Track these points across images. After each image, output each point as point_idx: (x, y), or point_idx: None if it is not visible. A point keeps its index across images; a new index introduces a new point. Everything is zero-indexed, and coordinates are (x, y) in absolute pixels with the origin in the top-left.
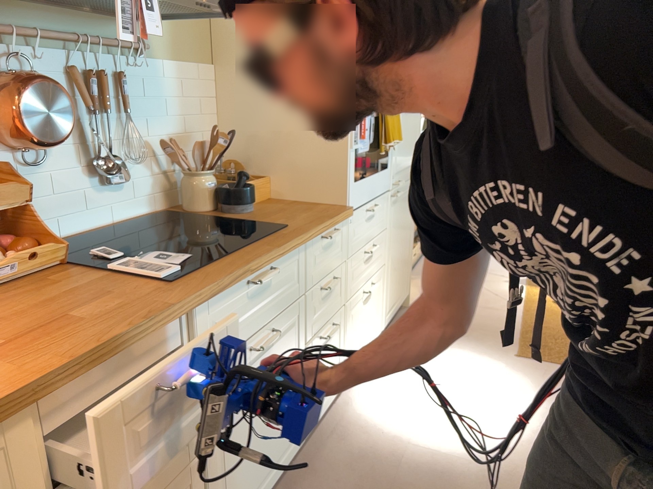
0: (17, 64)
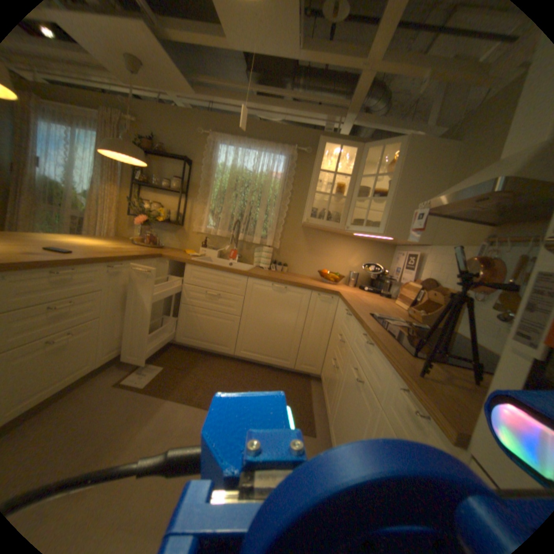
0: (495, 255)
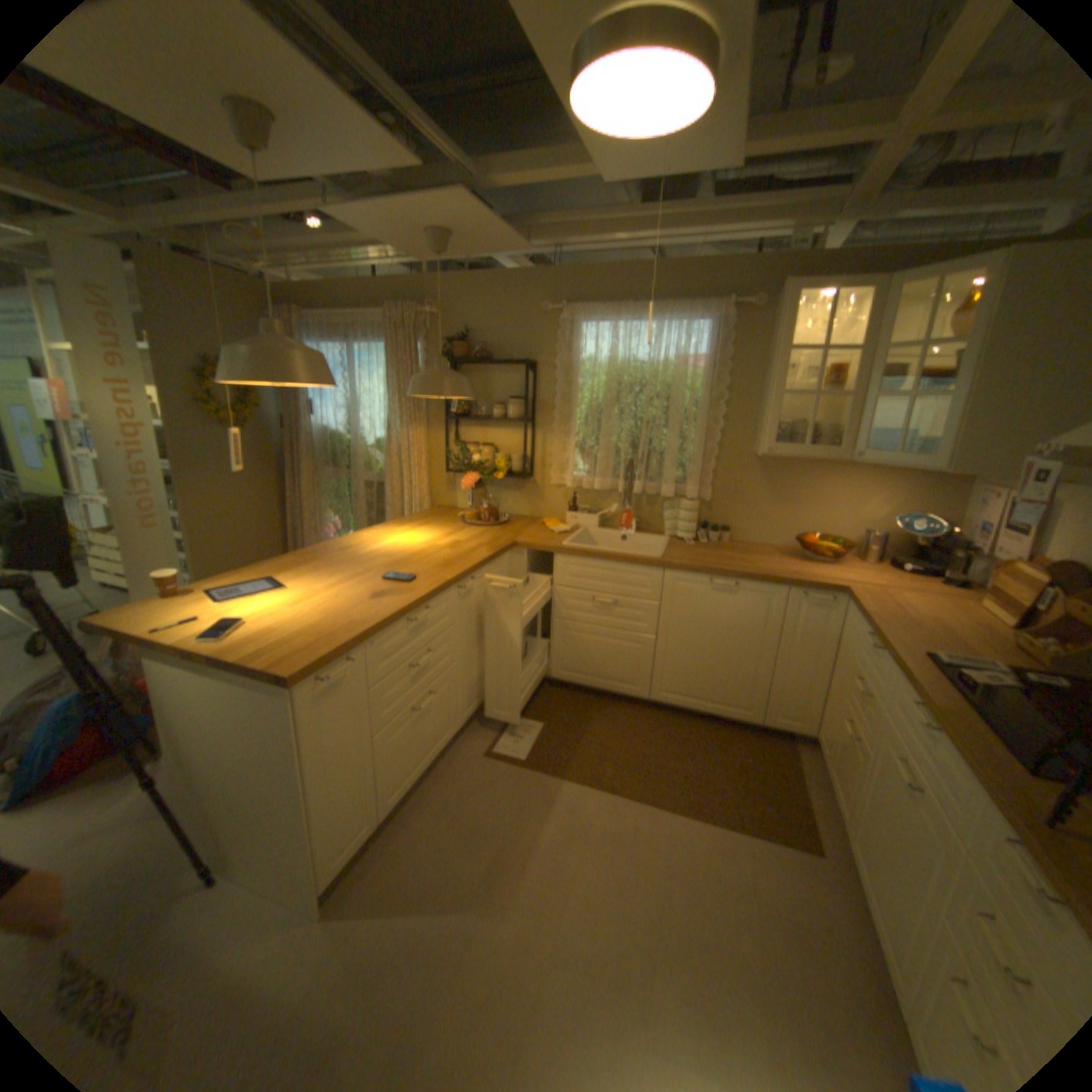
0: None
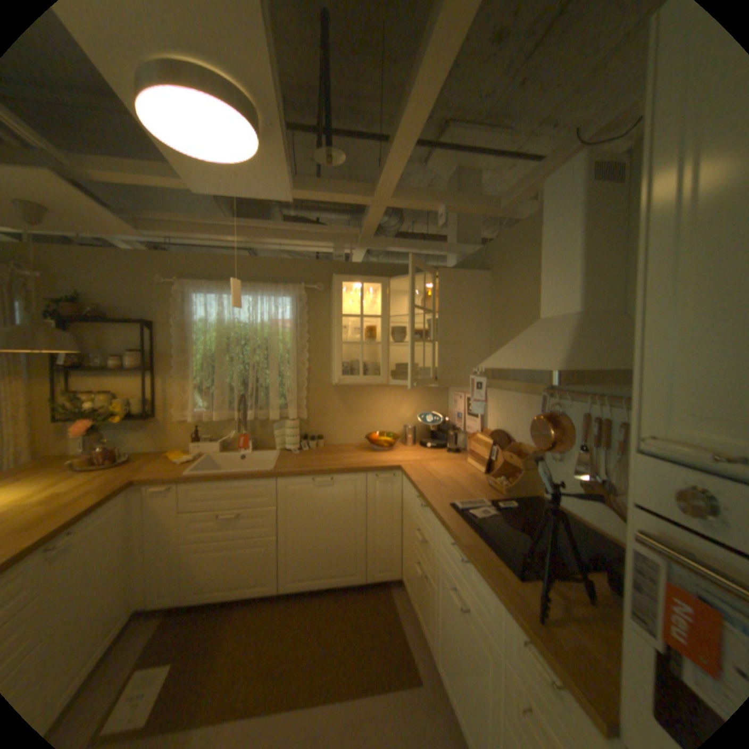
0: (560, 408)
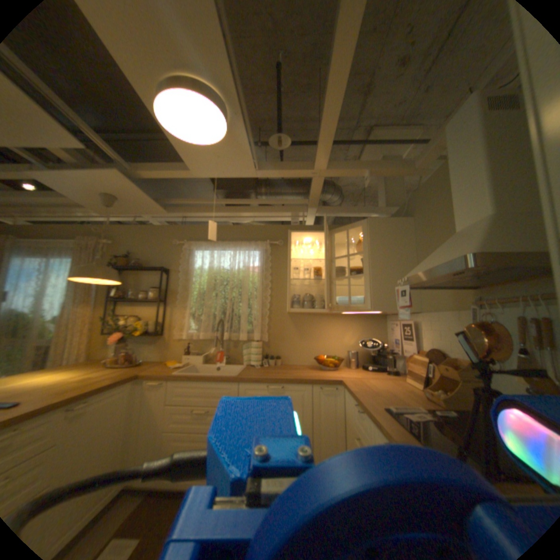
0: (491, 317)
